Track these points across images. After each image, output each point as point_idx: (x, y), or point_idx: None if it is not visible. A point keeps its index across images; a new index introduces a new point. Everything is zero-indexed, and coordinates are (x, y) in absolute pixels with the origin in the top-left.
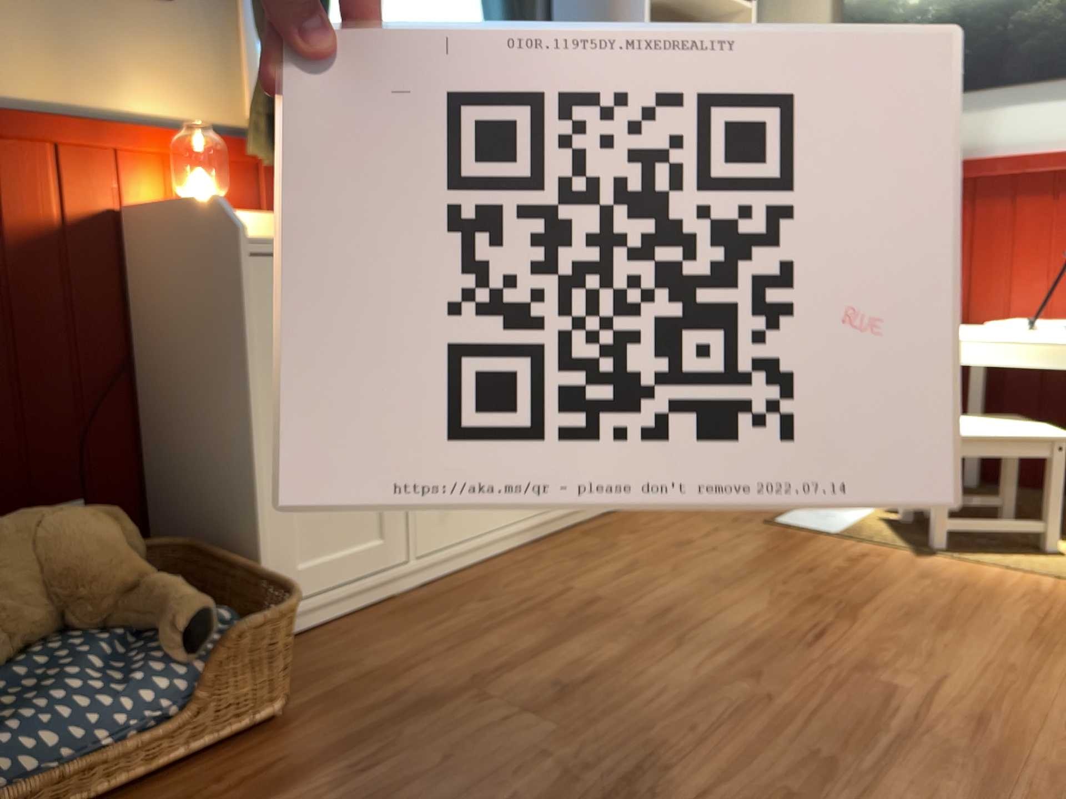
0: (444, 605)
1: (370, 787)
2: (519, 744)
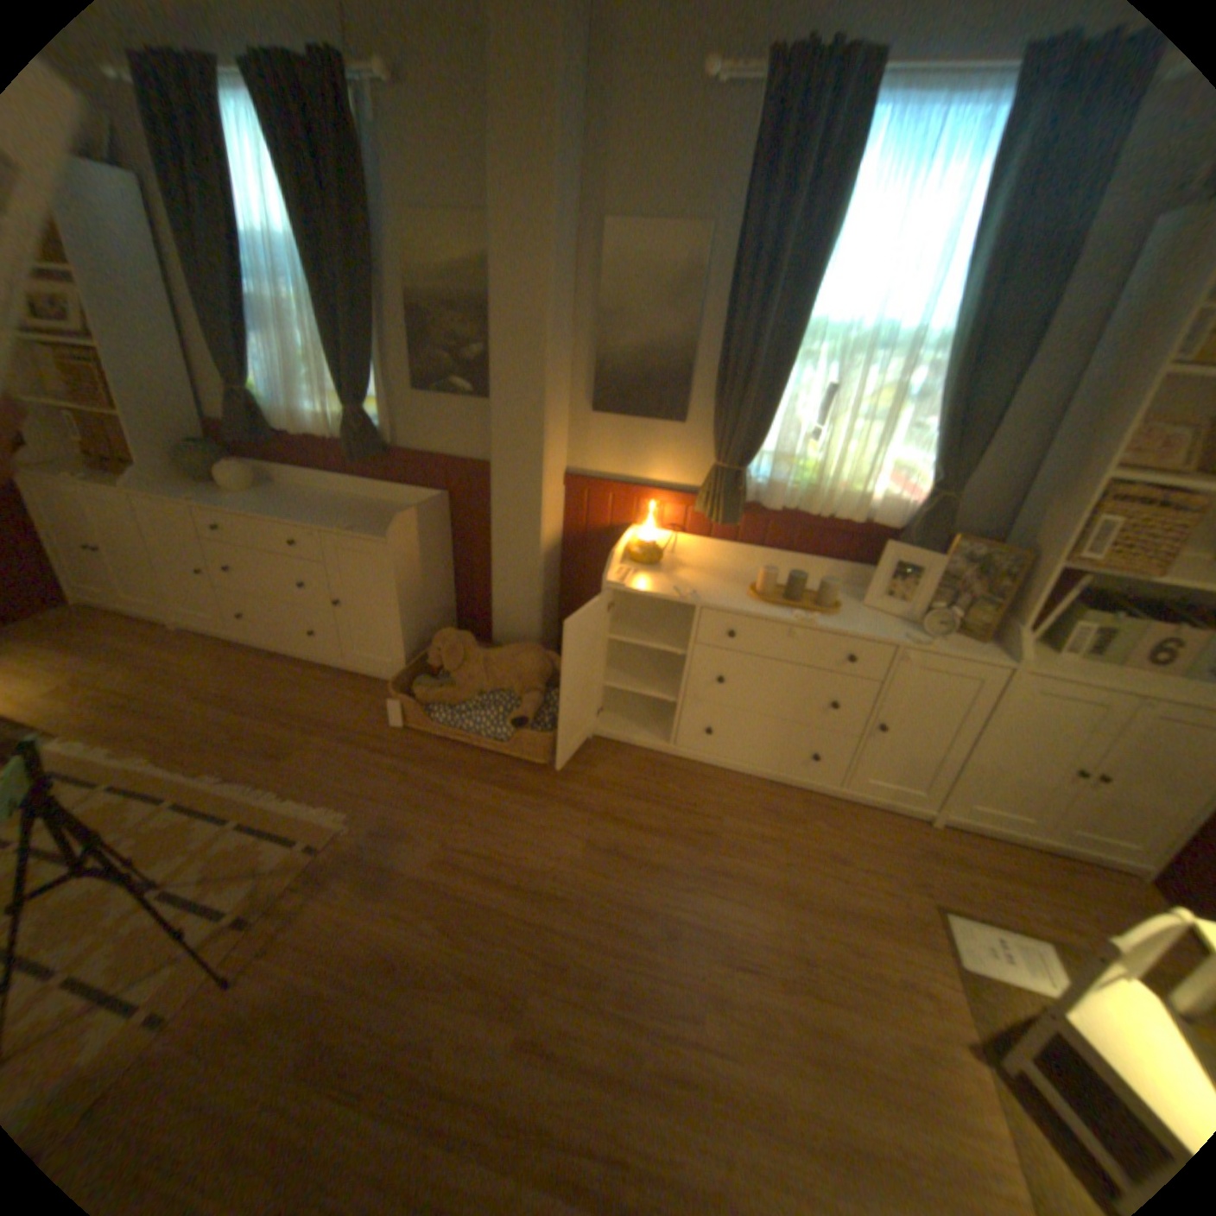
0: (665, 777)
1: (517, 814)
2: (562, 851)
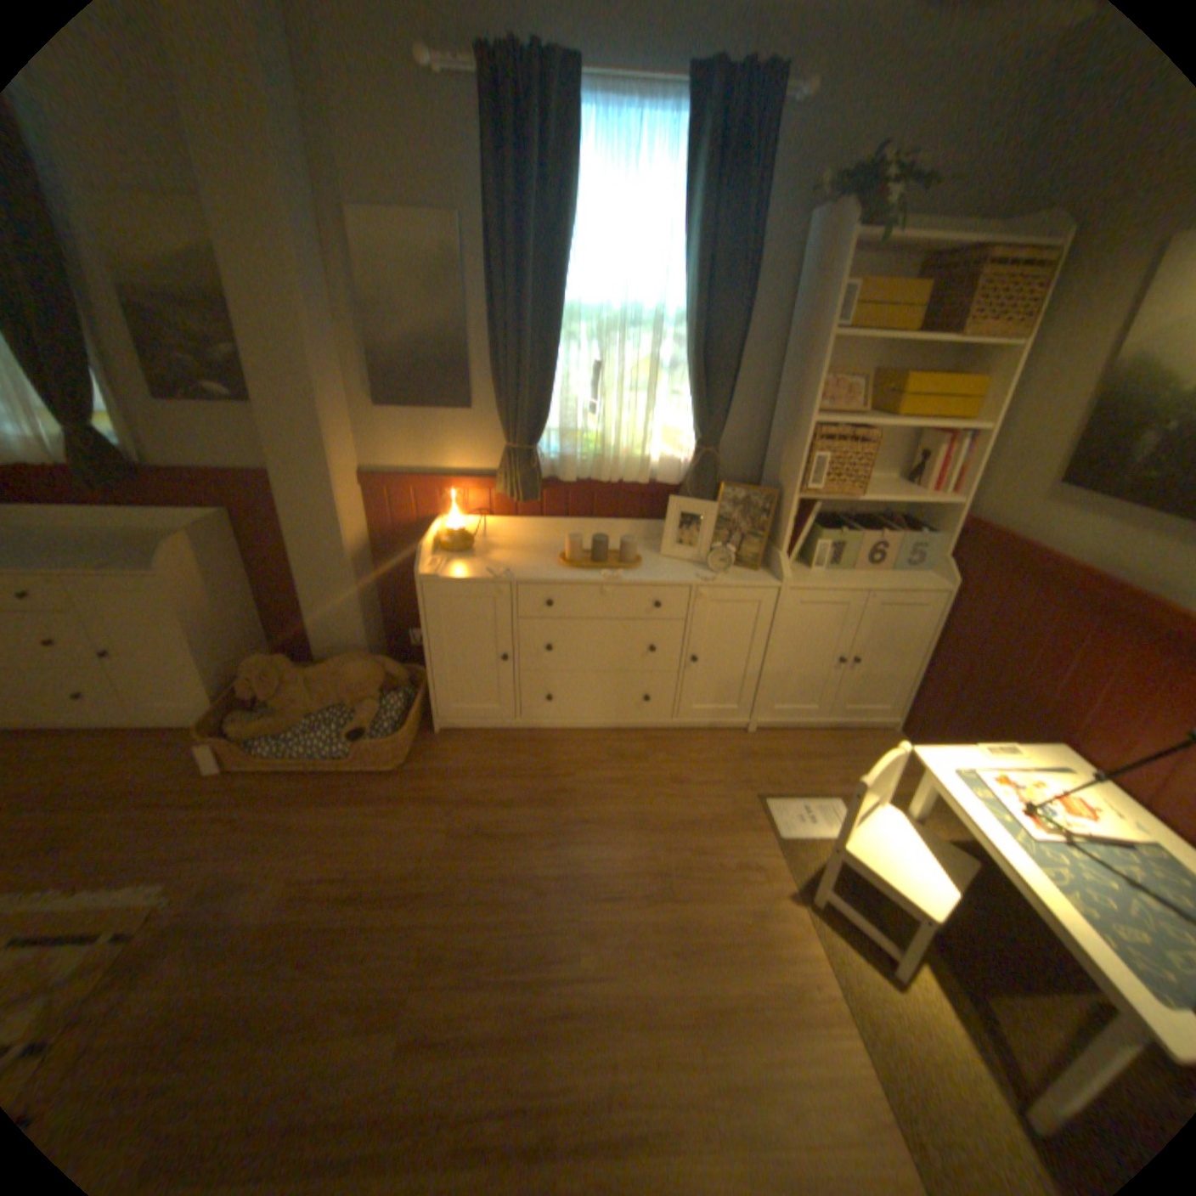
0: (517, 749)
1: (370, 825)
2: (423, 847)
